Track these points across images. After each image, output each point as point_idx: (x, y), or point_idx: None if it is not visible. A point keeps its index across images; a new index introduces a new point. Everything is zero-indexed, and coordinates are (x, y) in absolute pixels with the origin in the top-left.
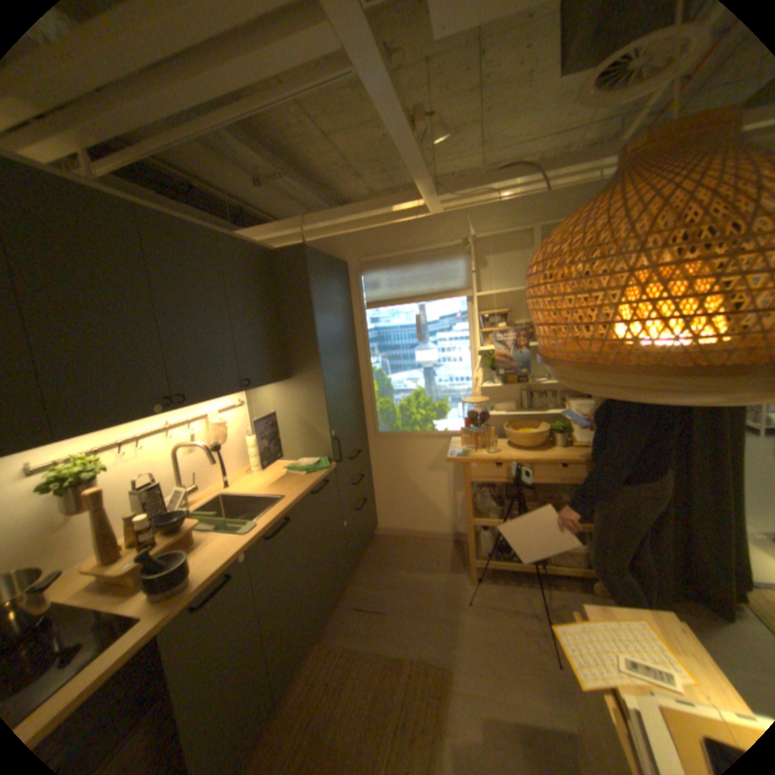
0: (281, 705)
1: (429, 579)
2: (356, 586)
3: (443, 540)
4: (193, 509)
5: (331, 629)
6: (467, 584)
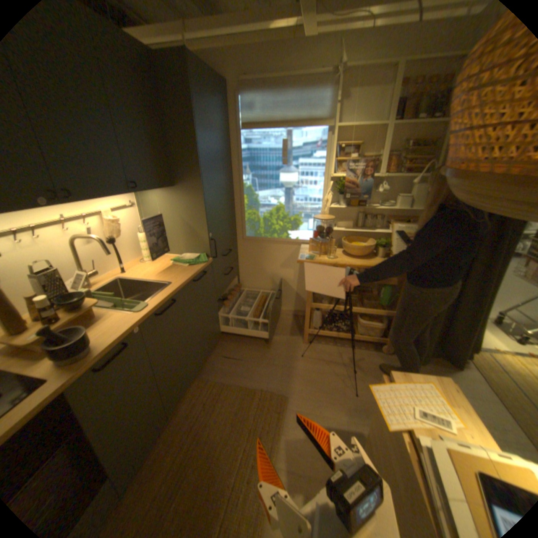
0: (172, 416)
1: (275, 339)
2: (224, 342)
3: (286, 313)
4: (94, 288)
5: (207, 368)
6: (300, 342)
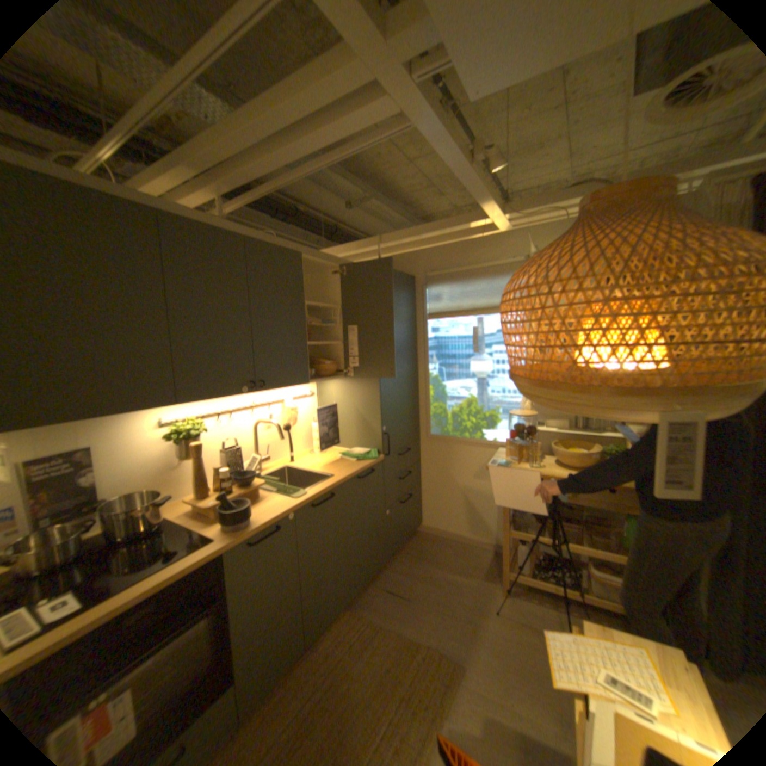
0: (312, 651)
1: (462, 582)
2: (393, 572)
3: (484, 549)
4: (264, 474)
5: (364, 602)
6: (499, 594)
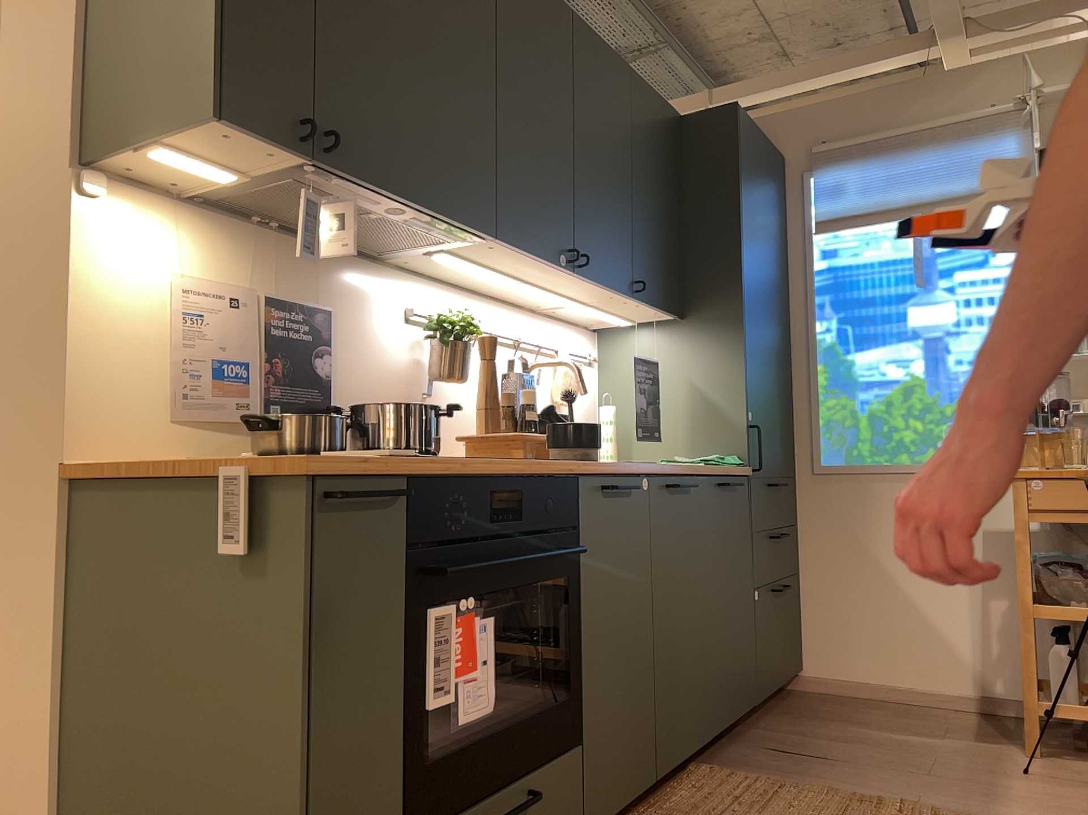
0: (659, 800)
1: (928, 740)
2: (769, 729)
3: (956, 707)
4: None
5: (729, 758)
6: (1016, 753)
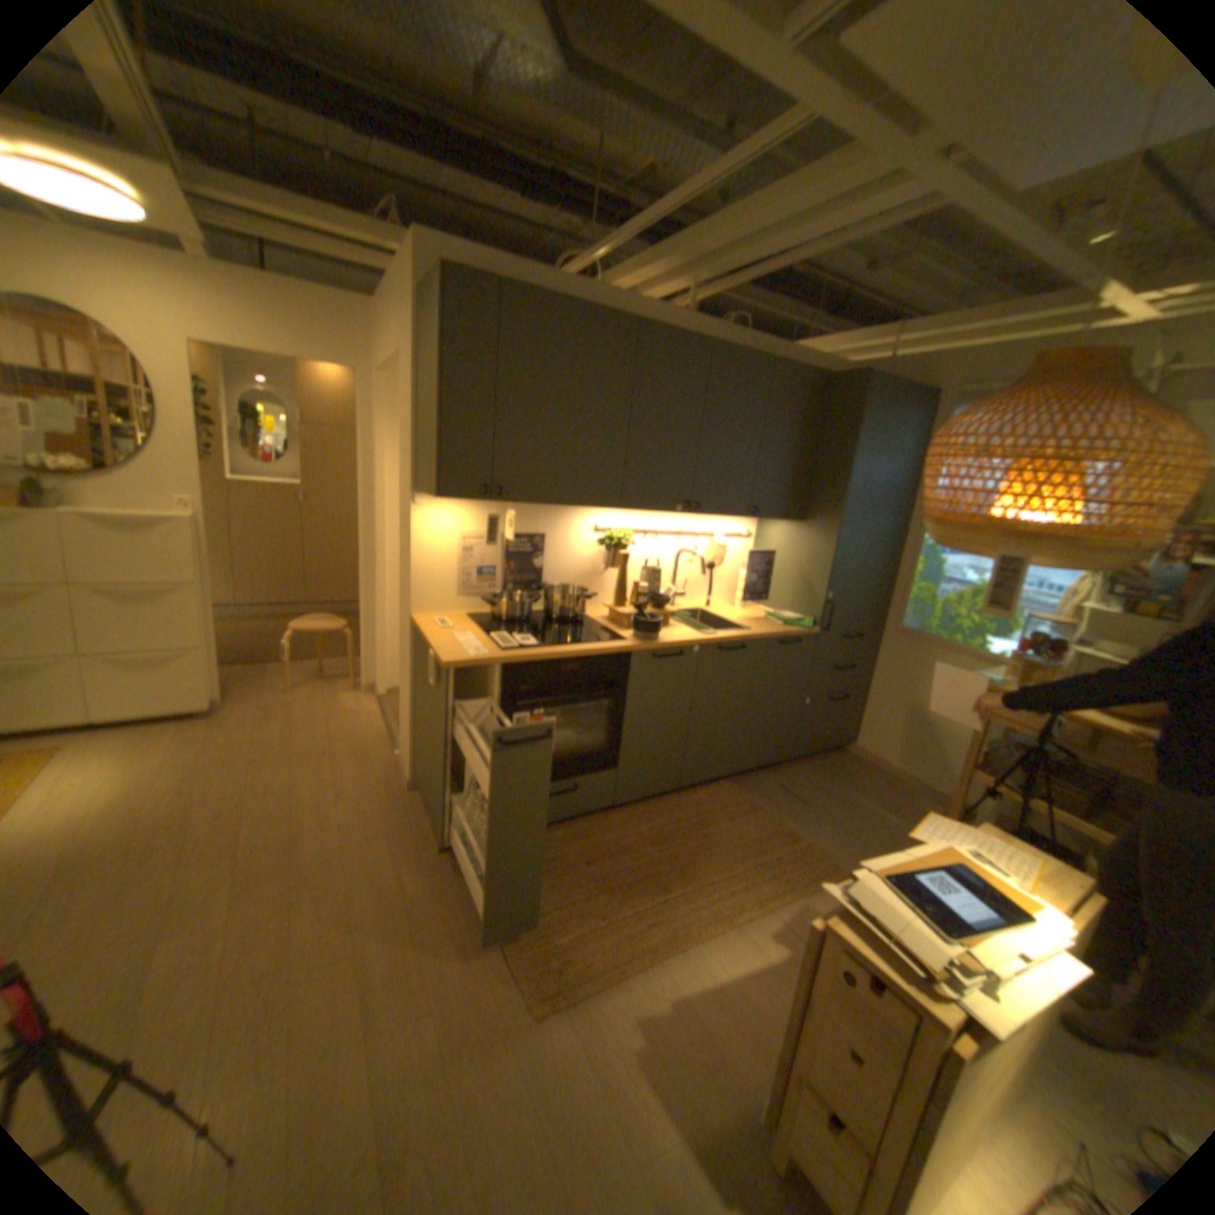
0: (684, 796)
1: (885, 817)
2: (795, 774)
3: (939, 801)
4: (674, 609)
5: (750, 784)
6: None
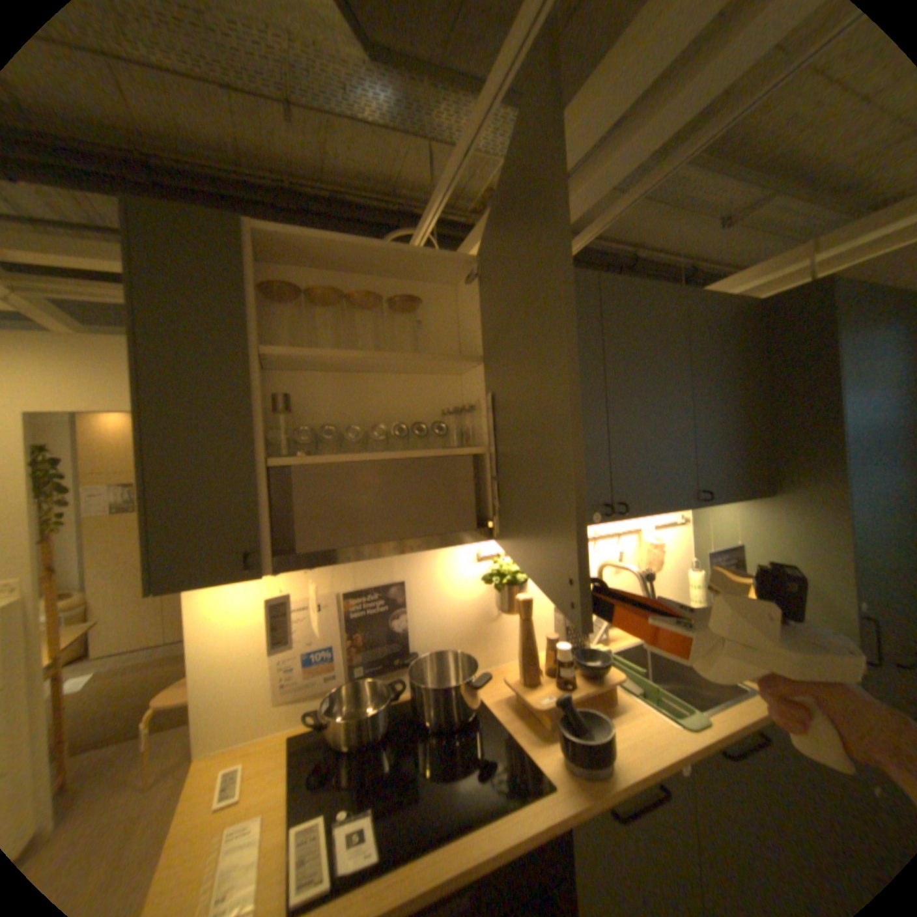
0: None
1: None
2: None
3: None
4: (614, 649)
5: None
6: None
